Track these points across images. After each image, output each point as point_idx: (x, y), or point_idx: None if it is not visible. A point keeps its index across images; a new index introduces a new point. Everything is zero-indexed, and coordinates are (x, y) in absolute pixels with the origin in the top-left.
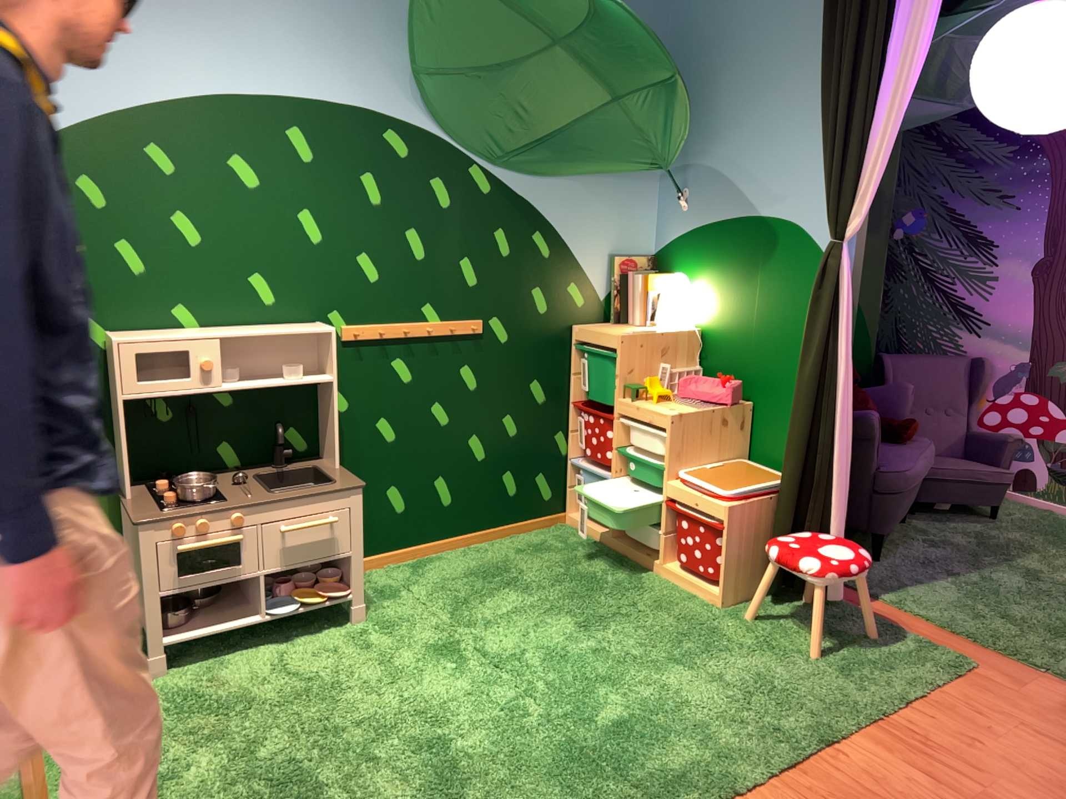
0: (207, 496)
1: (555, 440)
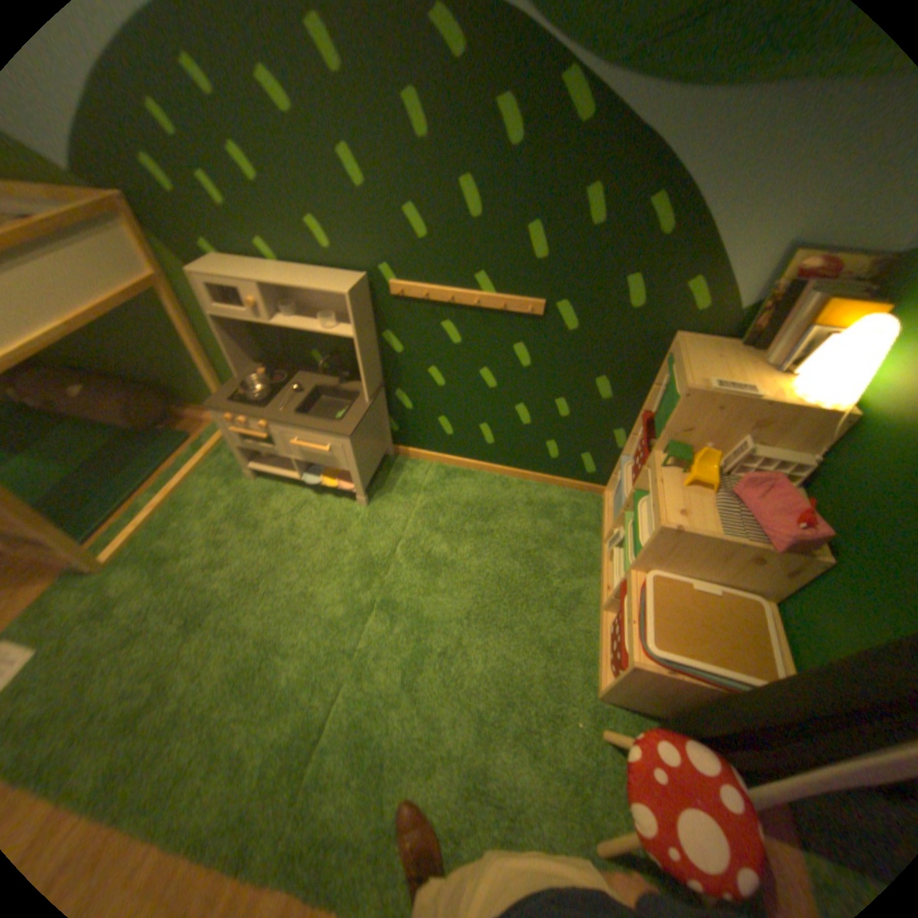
0: (257, 400)
1: (612, 434)
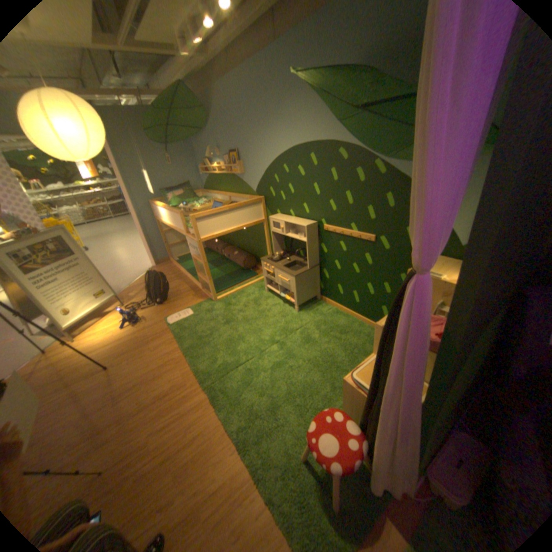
0: (274, 260)
1: None
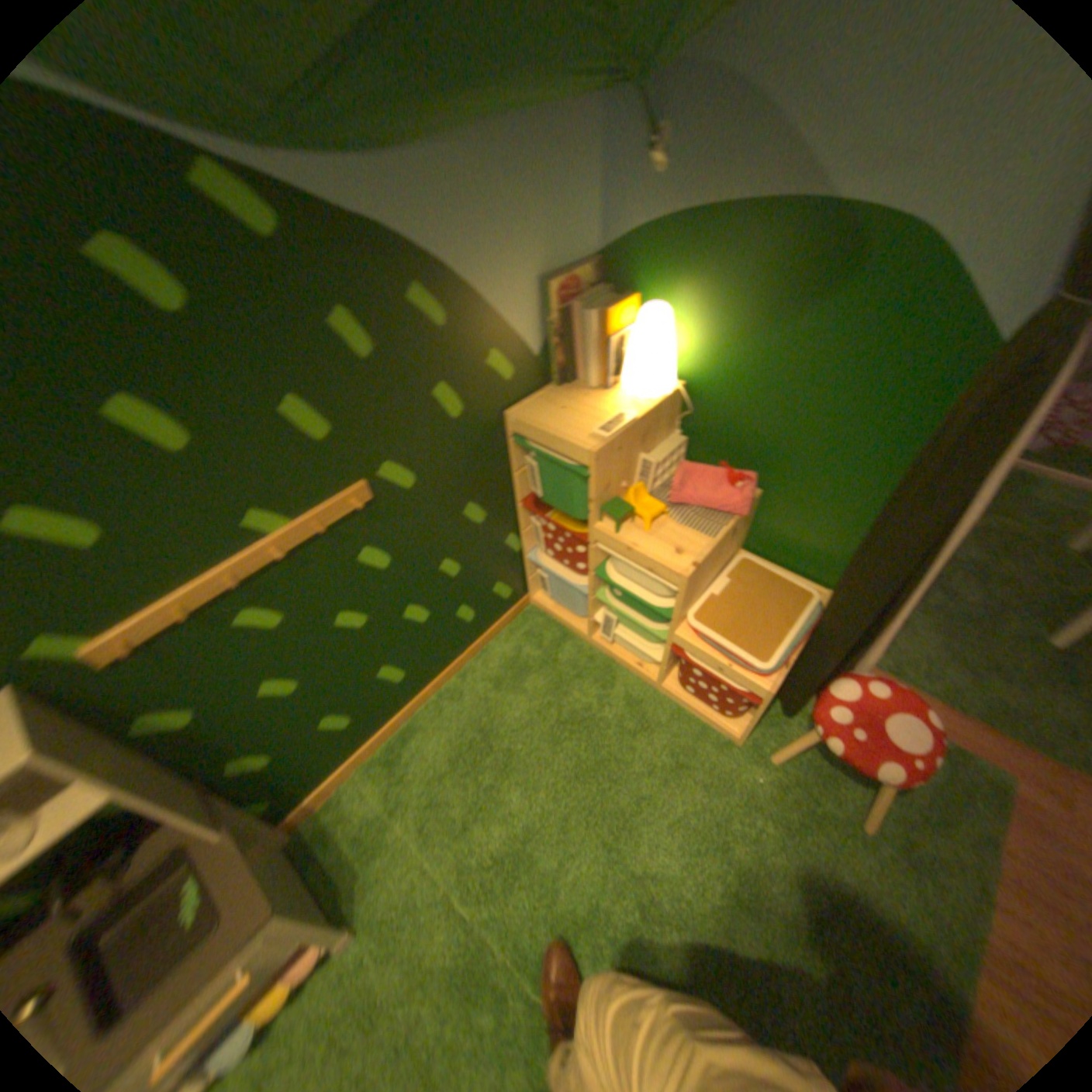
0: None
1: (507, 545)
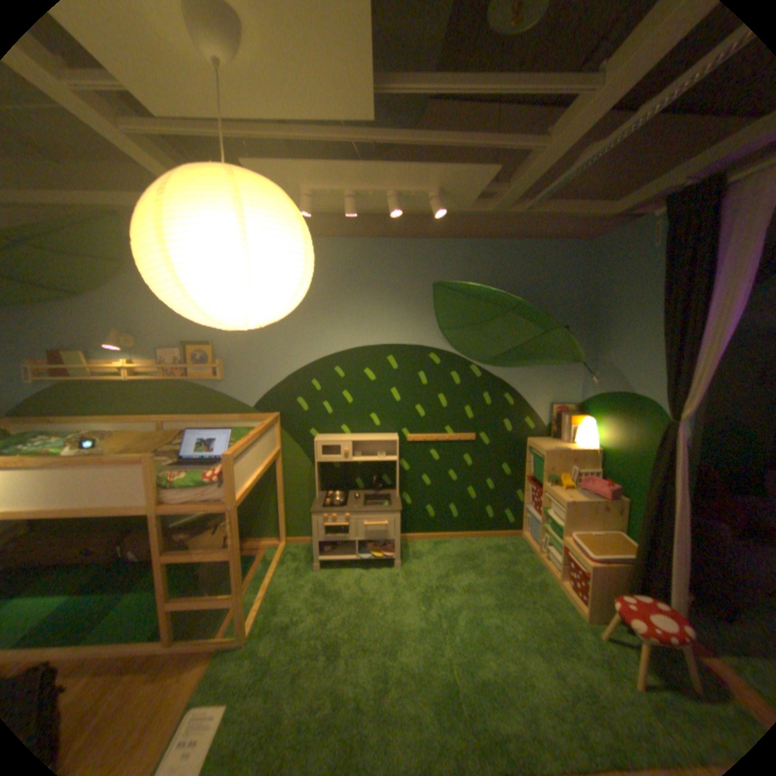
0: (339, 504)
1: (516, 494)
